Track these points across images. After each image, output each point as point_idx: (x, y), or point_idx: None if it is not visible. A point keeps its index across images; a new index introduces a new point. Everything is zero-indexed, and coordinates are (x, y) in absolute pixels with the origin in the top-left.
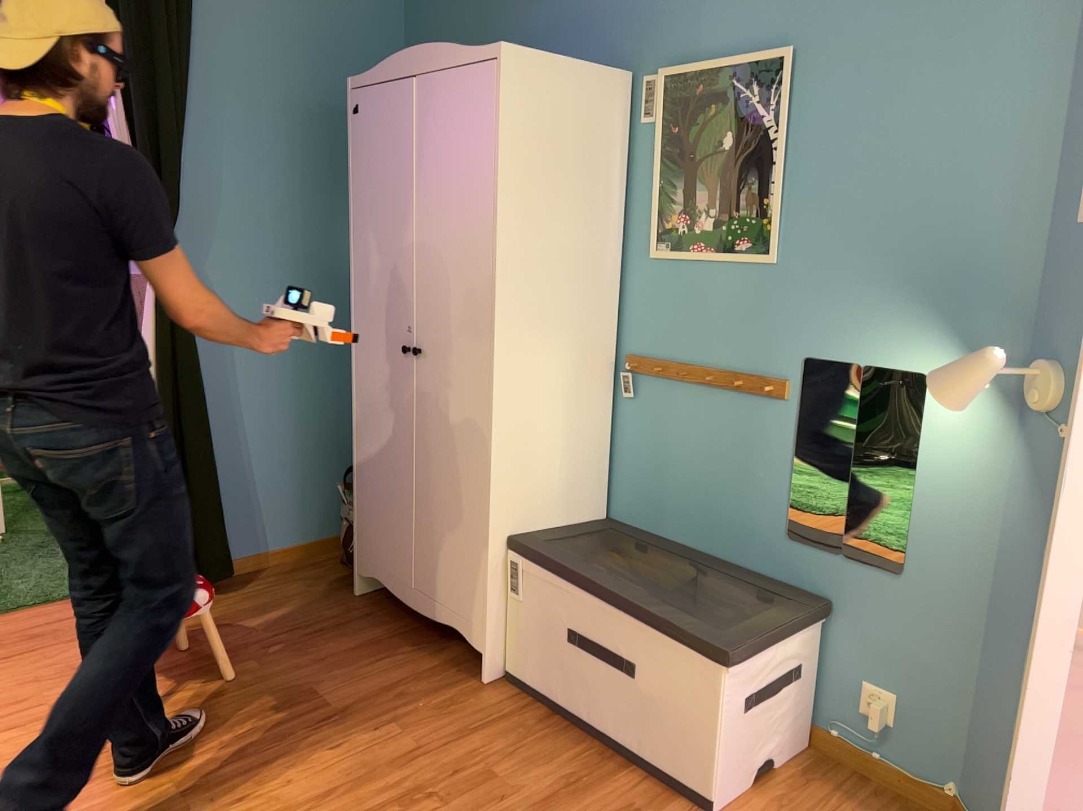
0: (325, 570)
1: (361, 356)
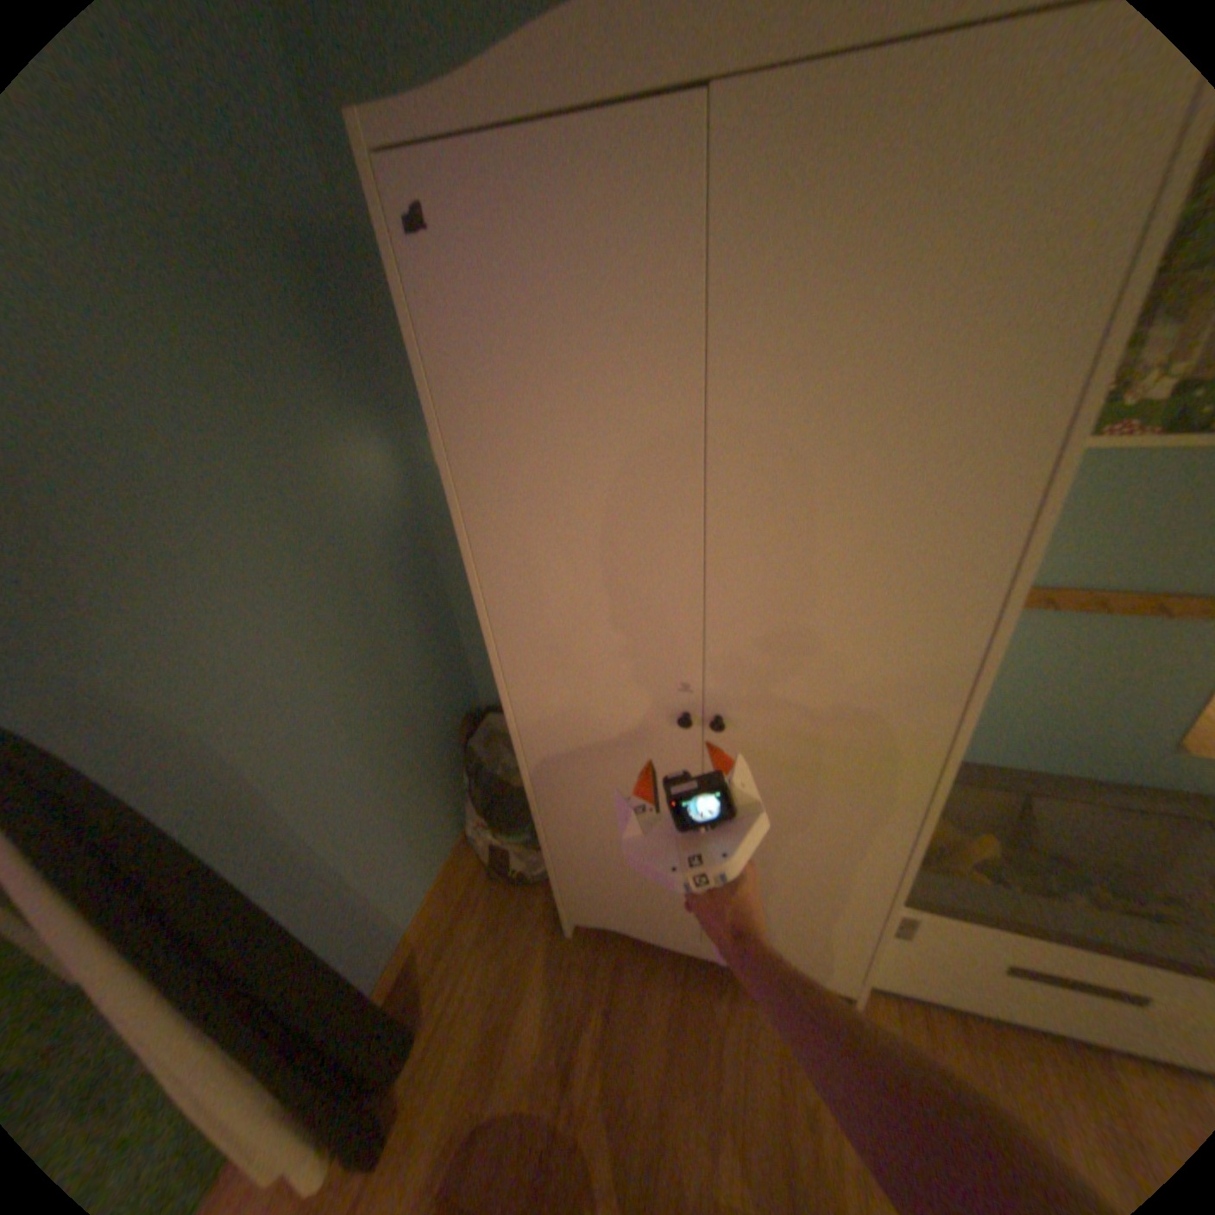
0: (490, 906)
1: (542, 718)
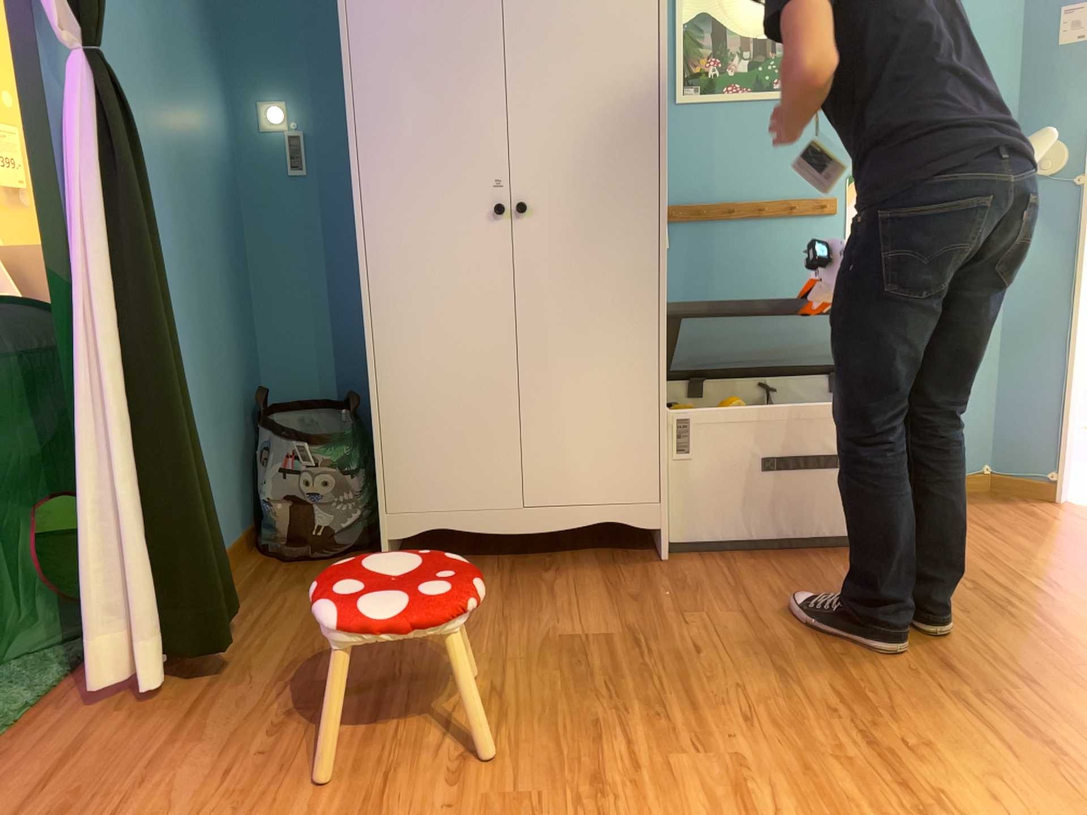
0: (289, 566)
1: (384, 239)
